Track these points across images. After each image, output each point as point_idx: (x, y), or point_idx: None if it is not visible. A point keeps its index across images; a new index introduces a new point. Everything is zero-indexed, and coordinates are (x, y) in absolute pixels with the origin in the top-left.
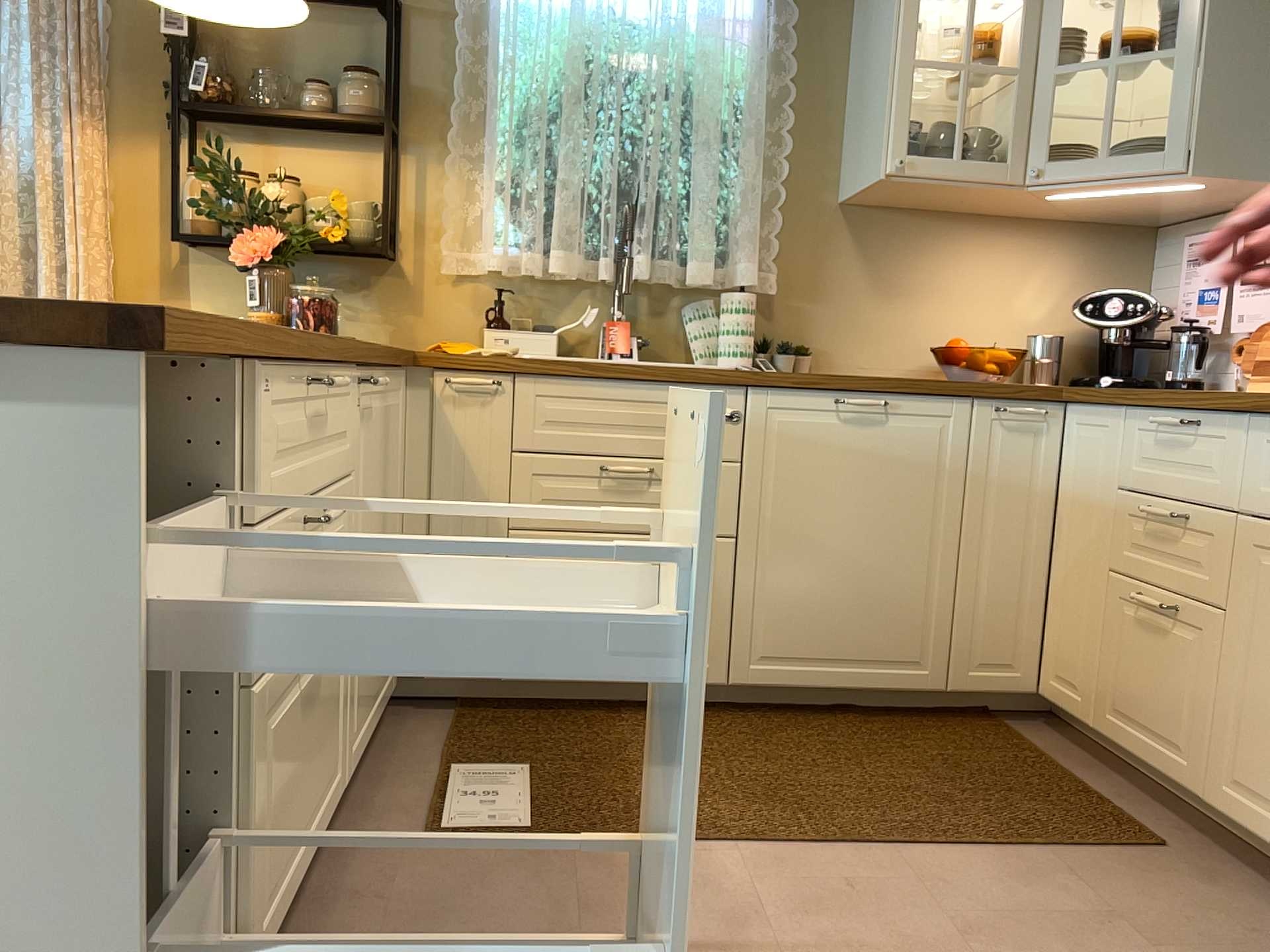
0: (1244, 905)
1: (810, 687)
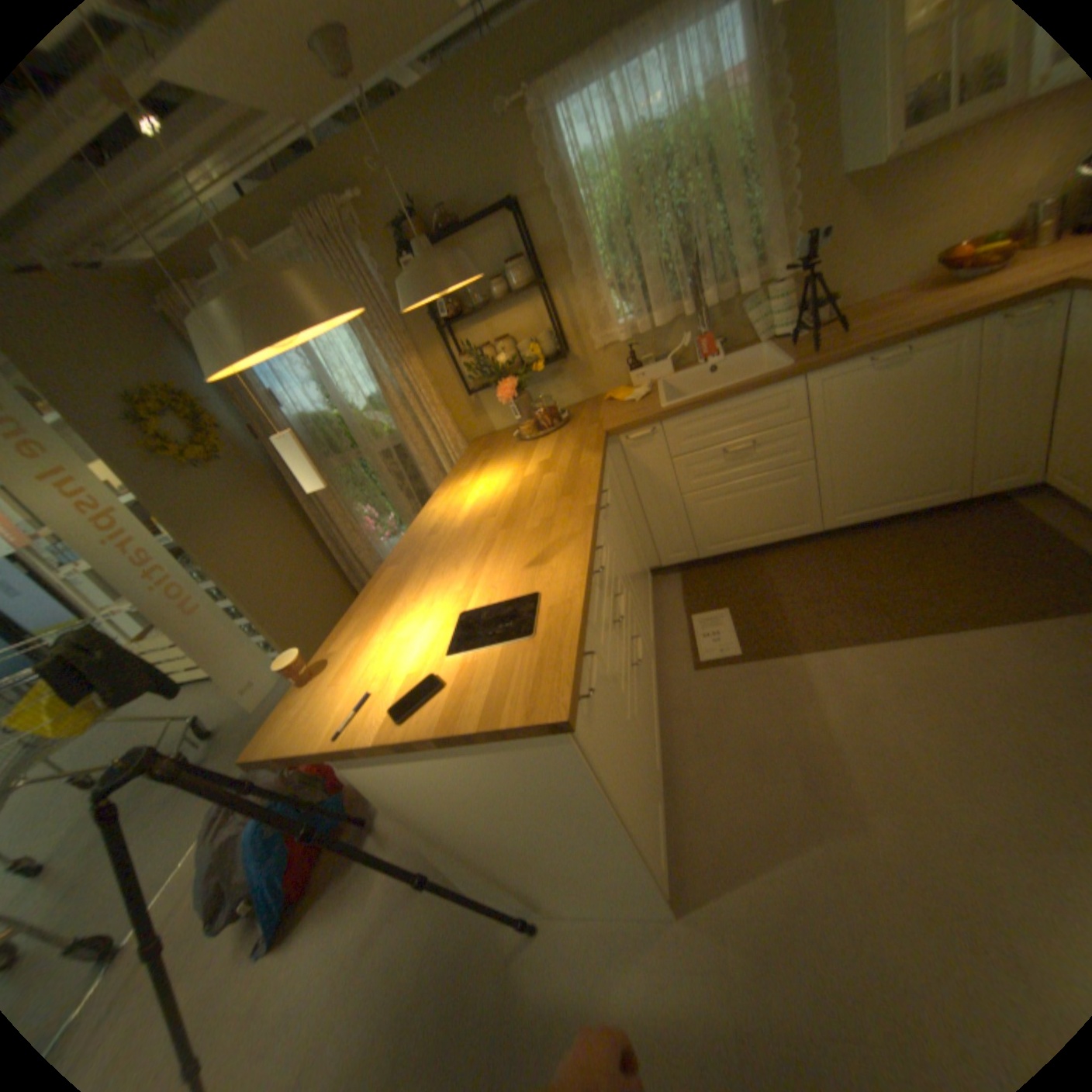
0: None
1: (875, 519)
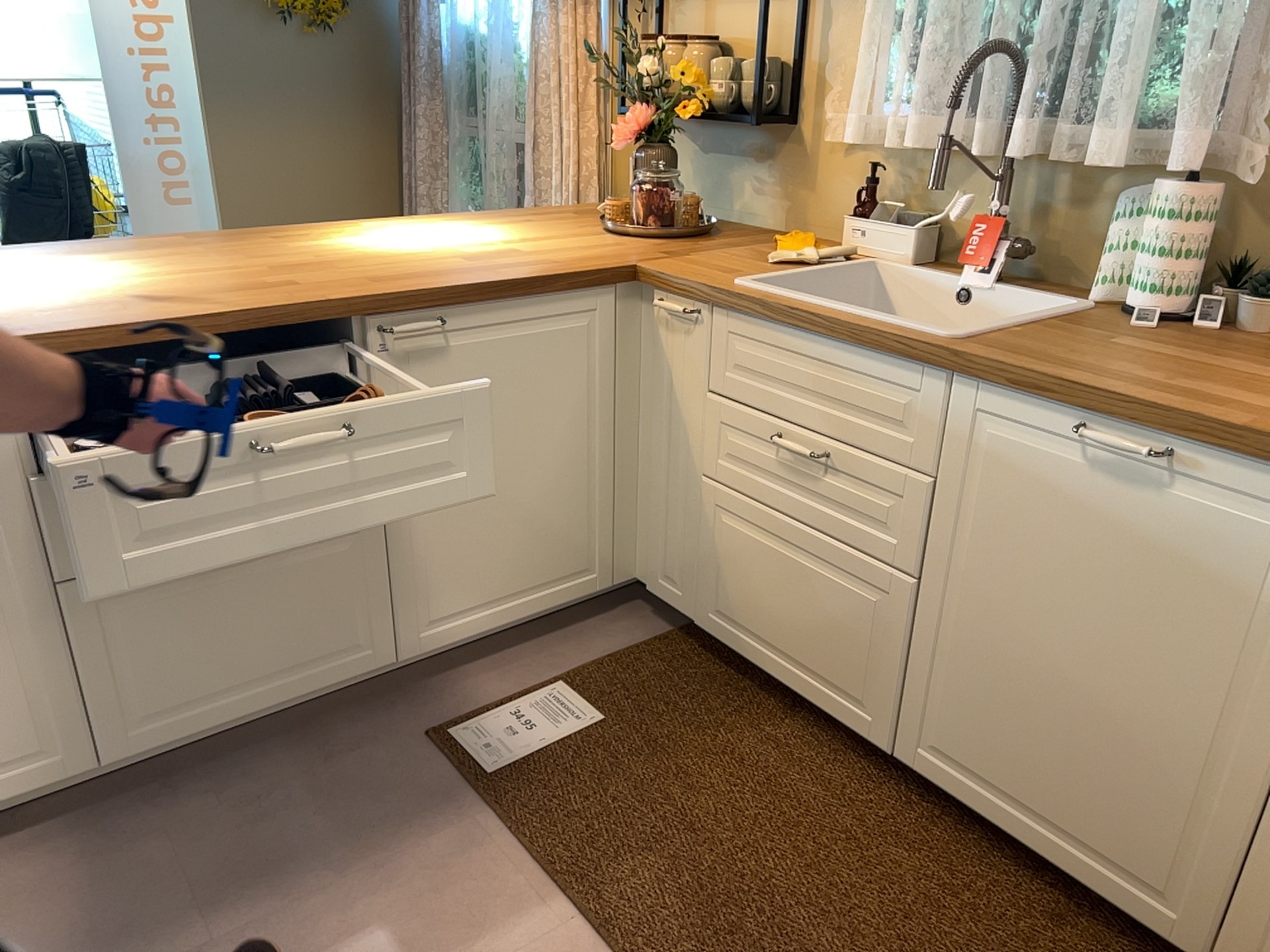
0: None
1: (988, 819)
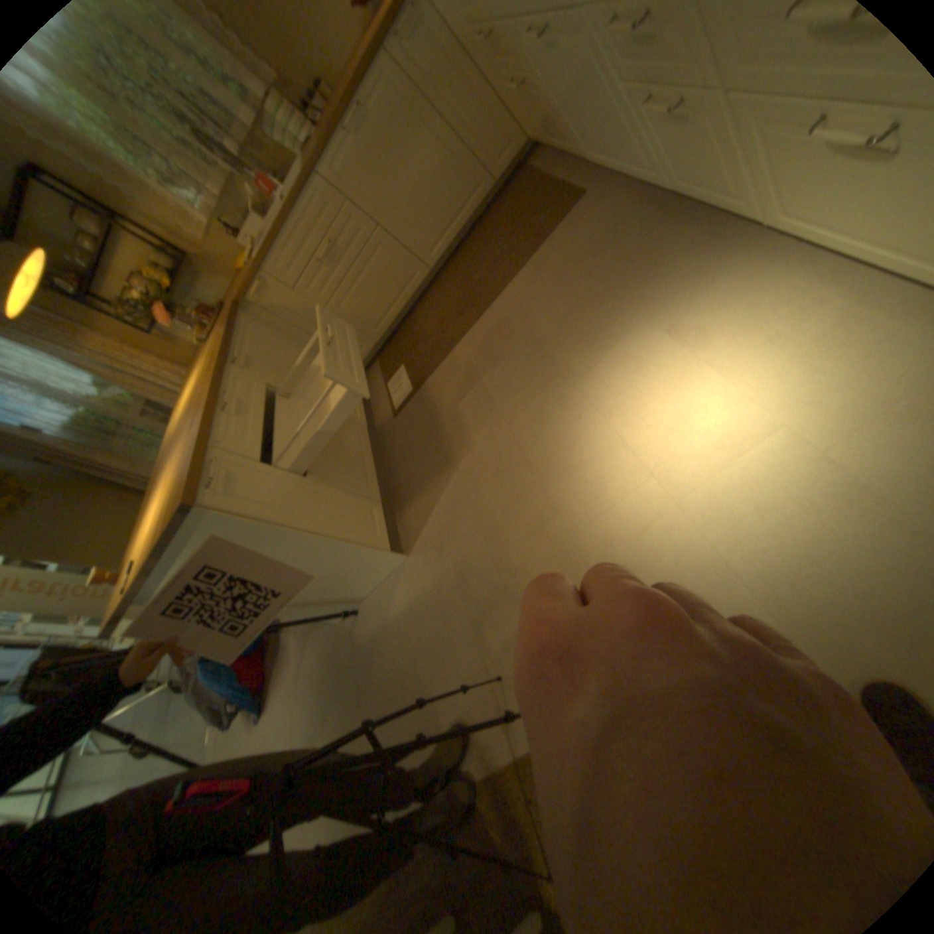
0: (612, 197)
1: (454, 237)
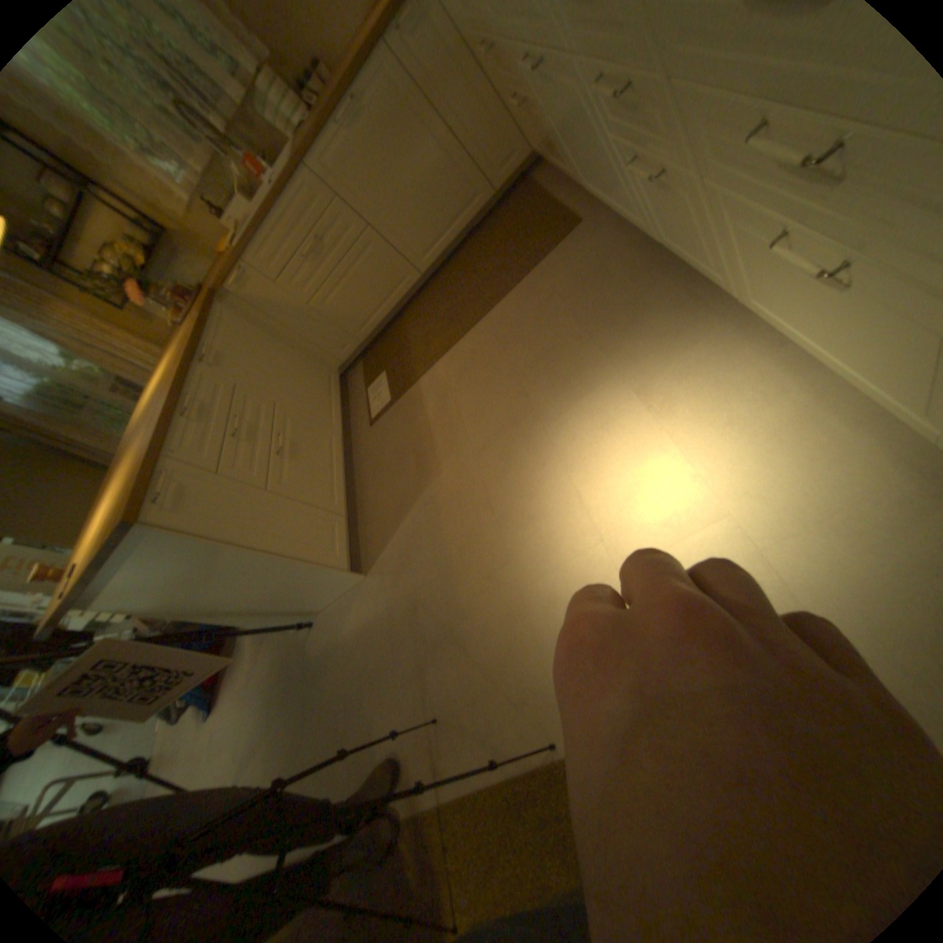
0: (605, 233)
1: (448, 245)
